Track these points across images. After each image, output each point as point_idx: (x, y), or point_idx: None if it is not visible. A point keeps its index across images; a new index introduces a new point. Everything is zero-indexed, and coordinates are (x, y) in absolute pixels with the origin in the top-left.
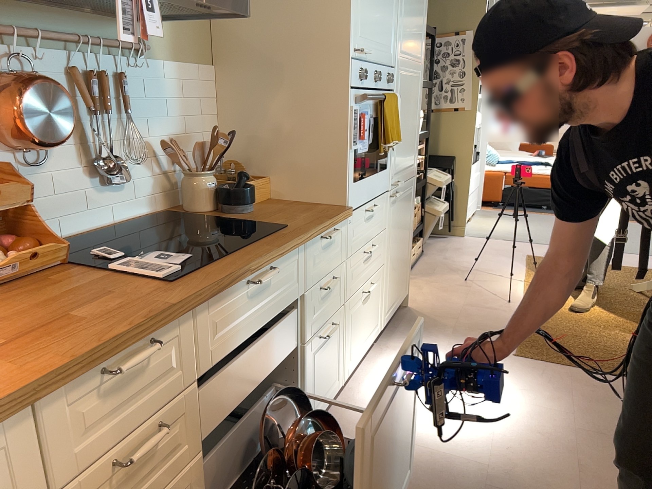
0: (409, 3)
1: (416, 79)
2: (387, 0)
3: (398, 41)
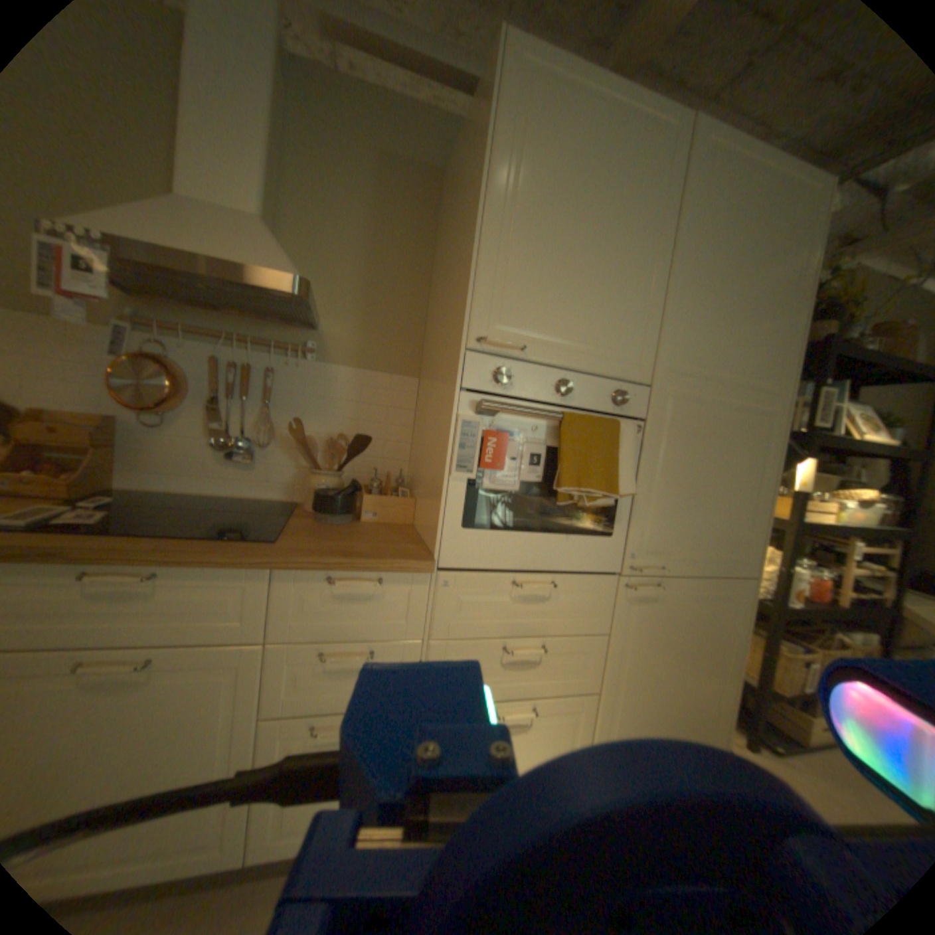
0: (723, 291)
1: (758, 415)
2: (616, 277)
3: (666, 344)
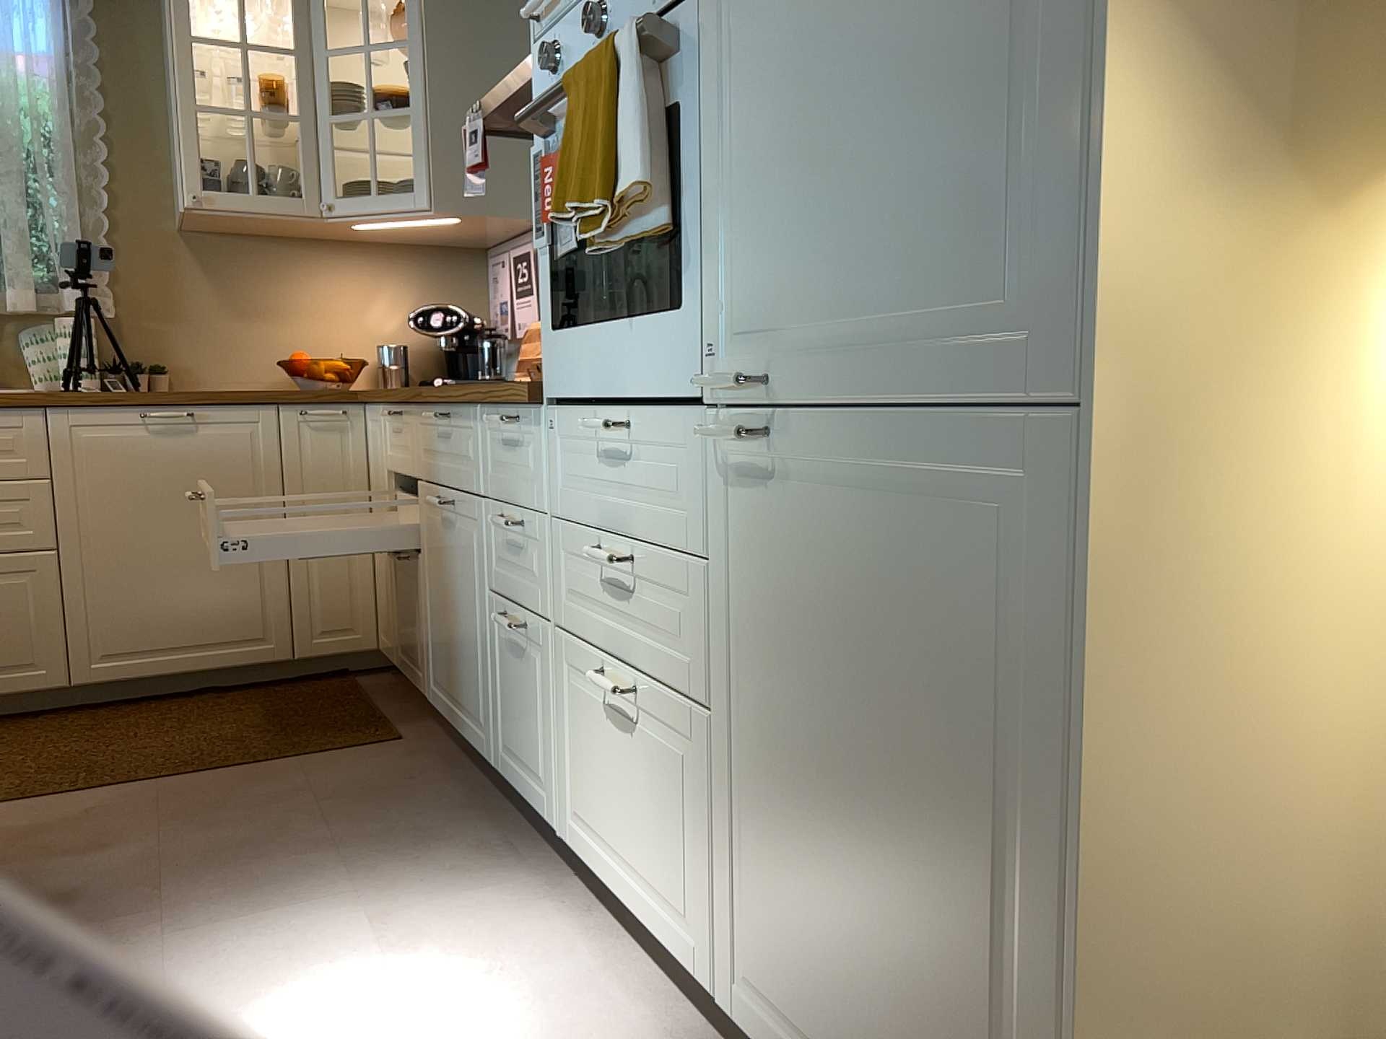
0: None
1: None
2: None
3: None
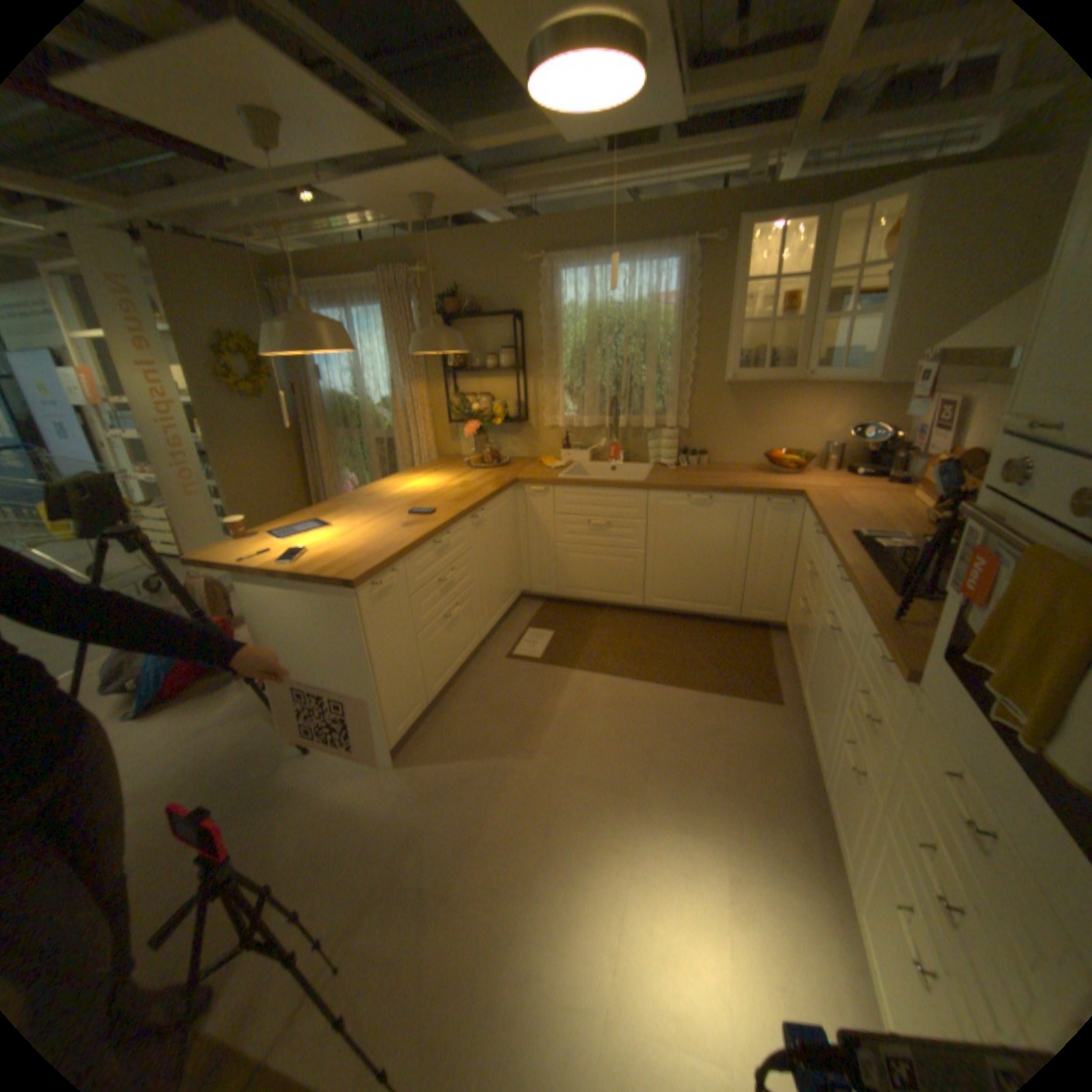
0: None
1: None
2: None
3: None
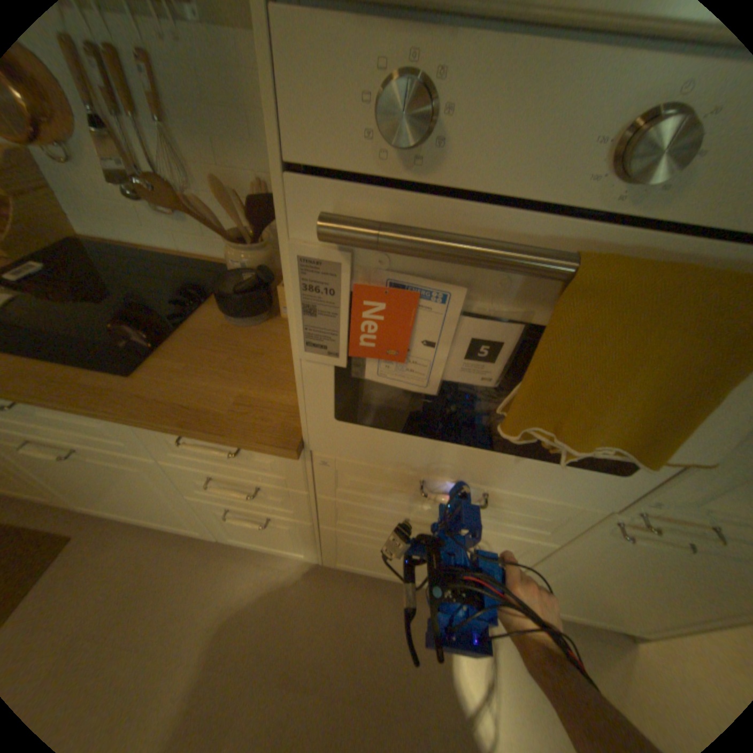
0: None
1: None
2: None
3: None
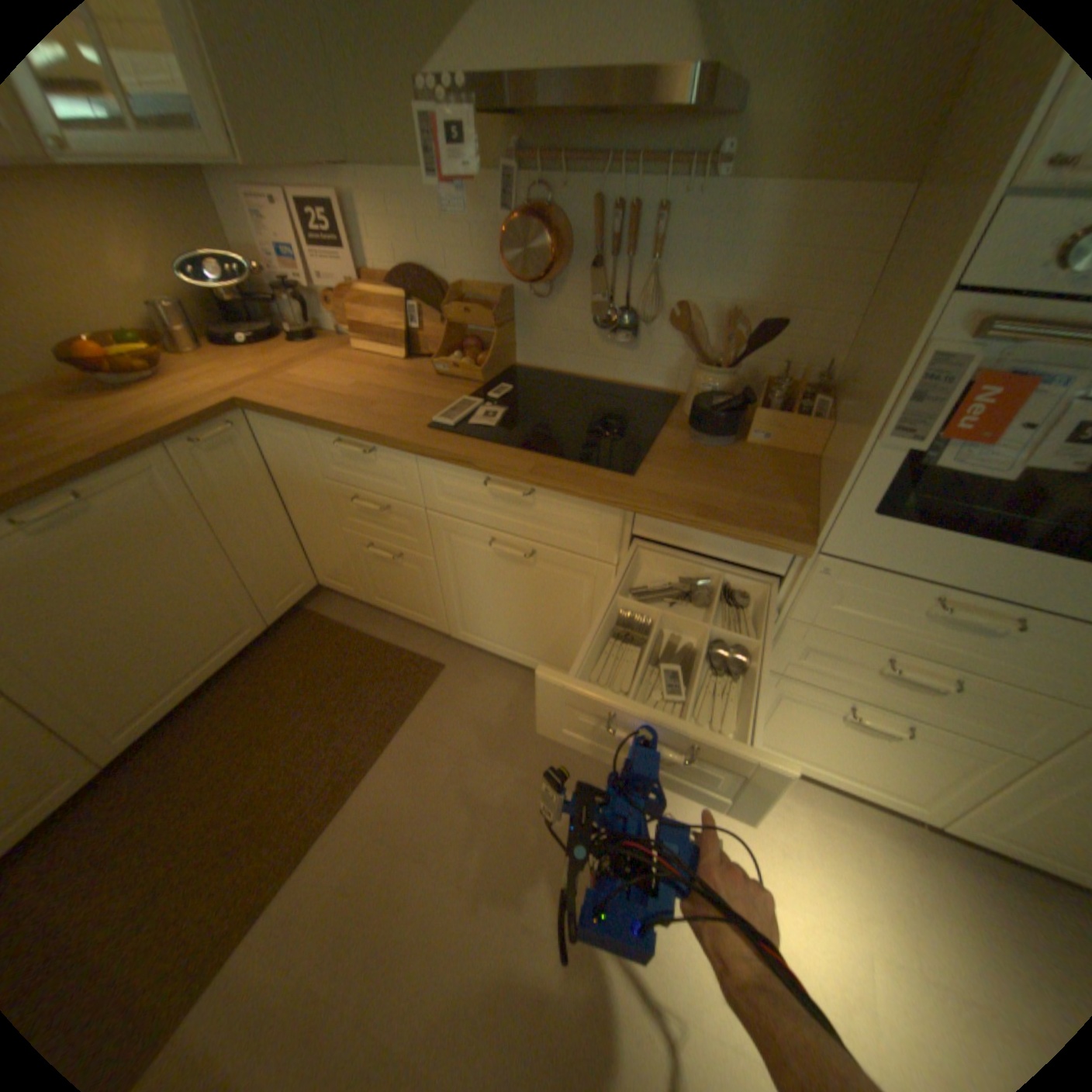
0: None
1: None
2: None
3: None
